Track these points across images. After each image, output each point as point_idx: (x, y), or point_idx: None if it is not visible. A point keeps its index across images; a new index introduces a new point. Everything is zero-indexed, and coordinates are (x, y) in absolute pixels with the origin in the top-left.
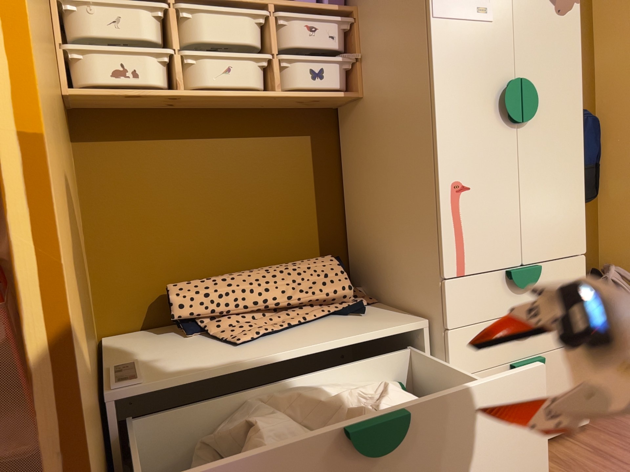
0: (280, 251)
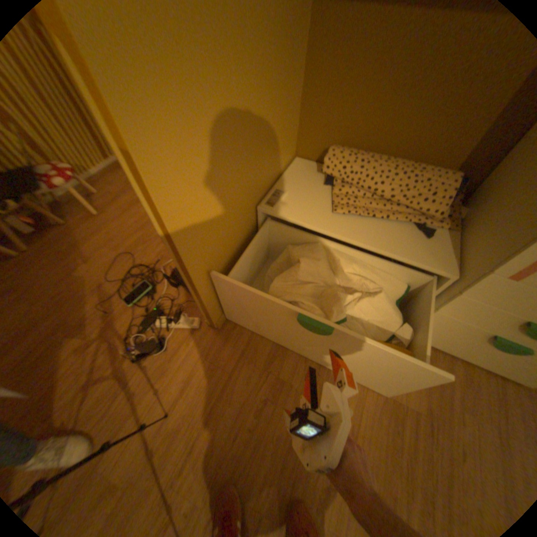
0: (426, 149)
